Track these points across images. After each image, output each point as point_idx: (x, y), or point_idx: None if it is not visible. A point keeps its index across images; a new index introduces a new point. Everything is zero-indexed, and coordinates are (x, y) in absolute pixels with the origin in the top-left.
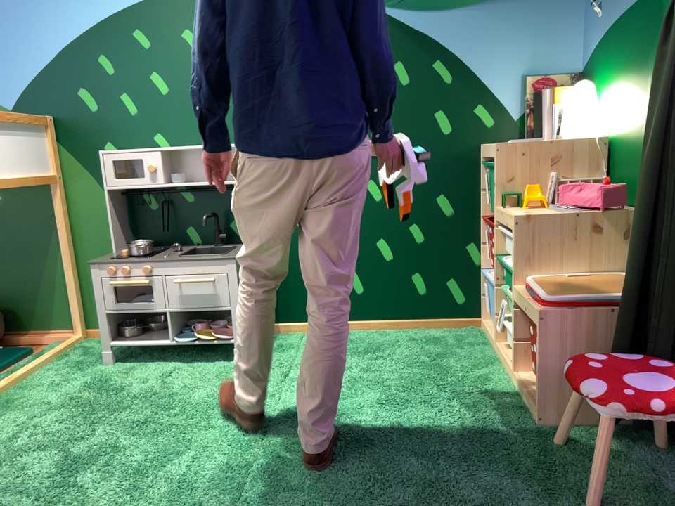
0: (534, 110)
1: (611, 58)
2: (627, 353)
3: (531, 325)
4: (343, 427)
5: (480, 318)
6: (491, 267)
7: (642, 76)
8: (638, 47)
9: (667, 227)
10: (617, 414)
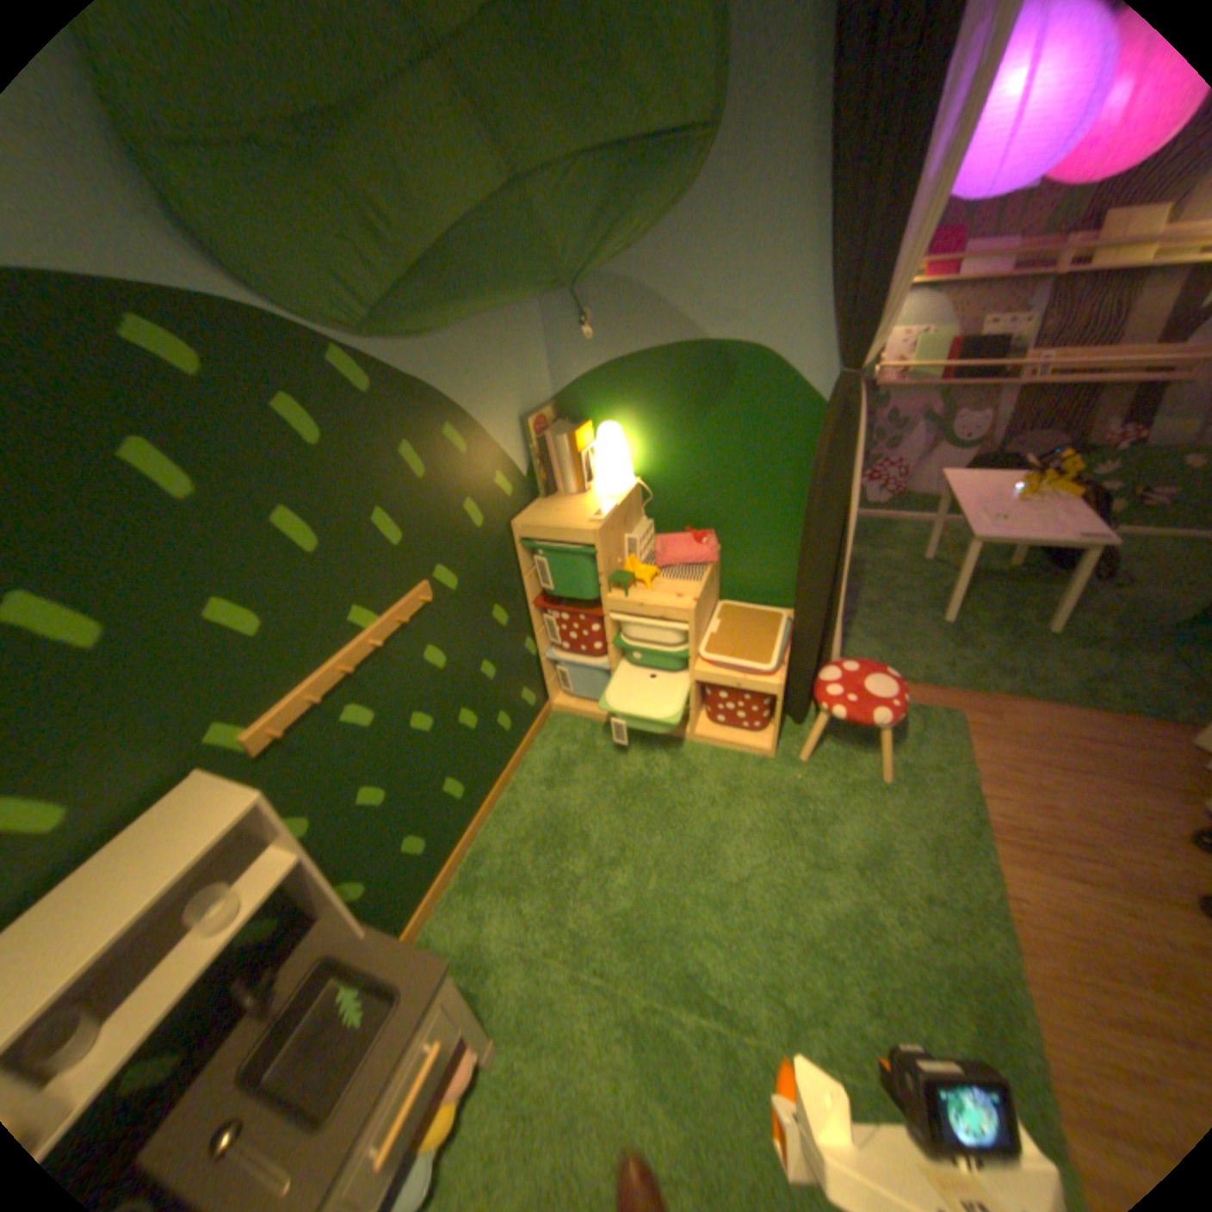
0: (545, 460)
1: (626, 396)
2: (821, 672)
3: (742, 694)
4: (744, 929)
5: (549, 702)
6: (584, 653)
7: (696, 425)
8: (686, 395)
9: (834, 576)
10: (898, 722)
